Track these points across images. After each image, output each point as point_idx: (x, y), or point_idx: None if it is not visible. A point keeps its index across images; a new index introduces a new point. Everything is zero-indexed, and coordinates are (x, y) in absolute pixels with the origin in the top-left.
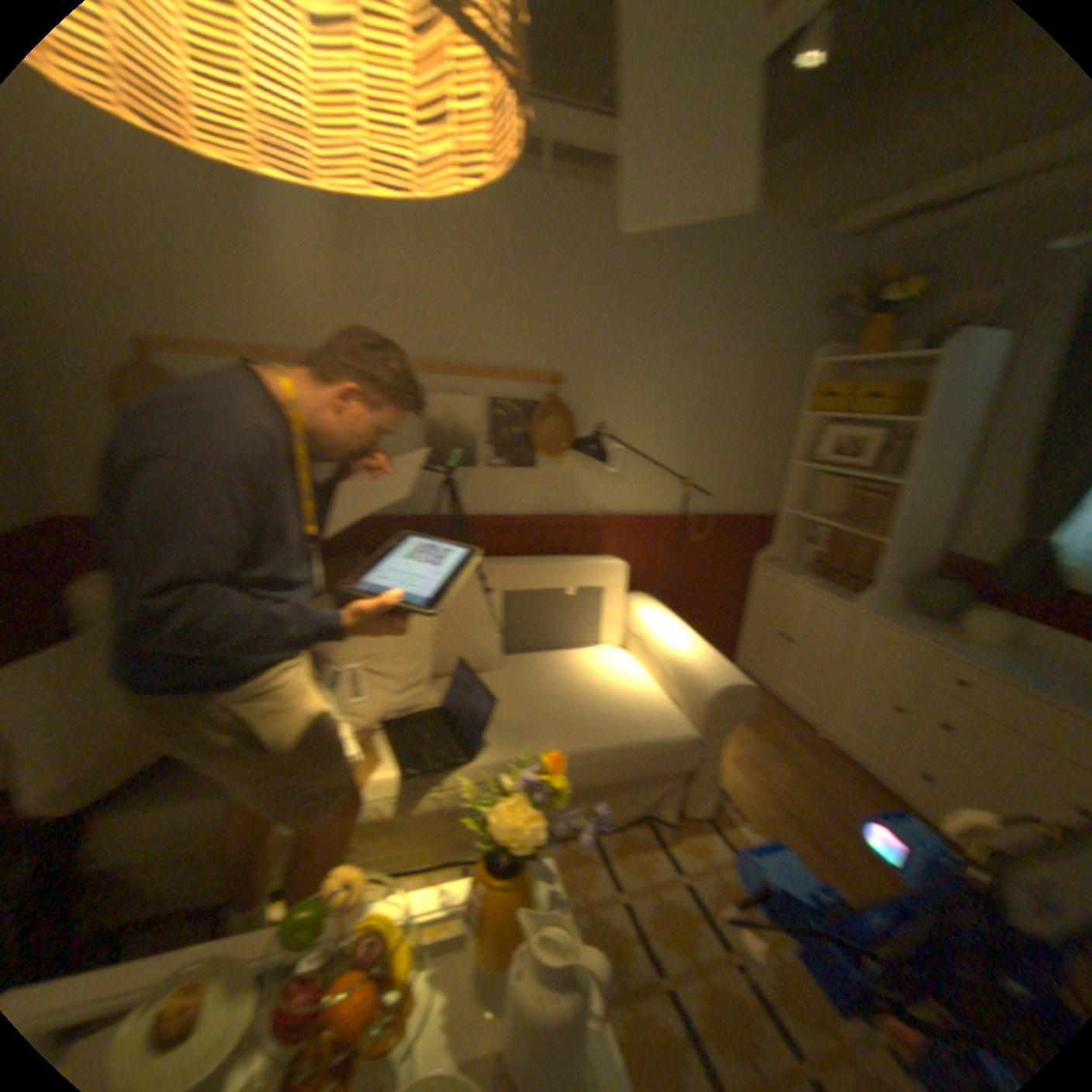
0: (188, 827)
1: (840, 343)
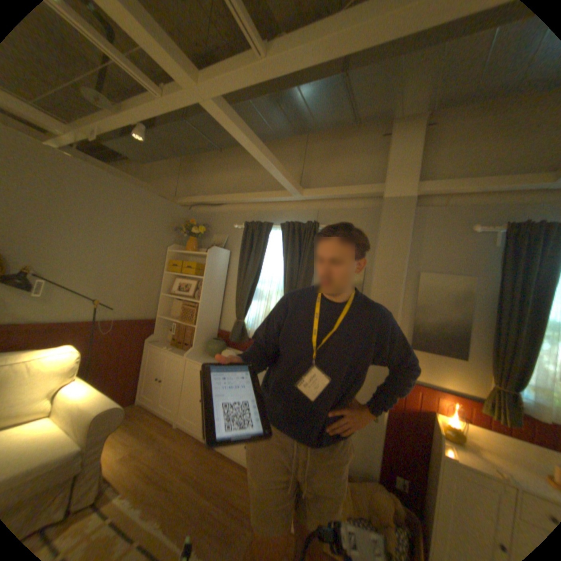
0: None
1: (178, 245)
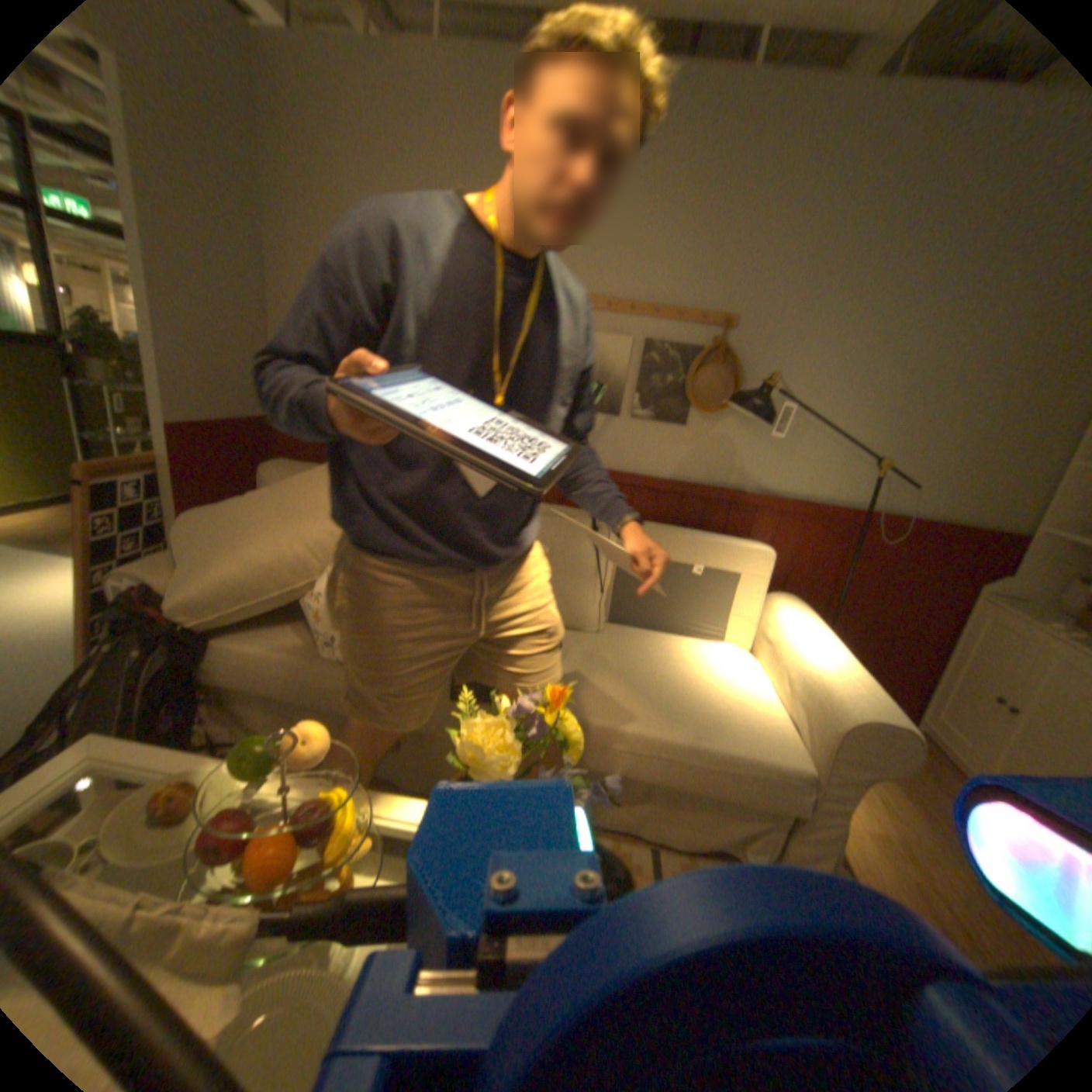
0: (267, 676)
1: None
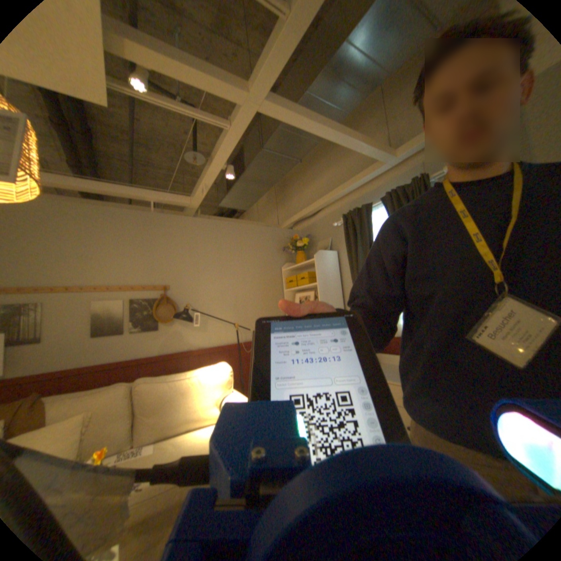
0: None
1: (290, 263)
